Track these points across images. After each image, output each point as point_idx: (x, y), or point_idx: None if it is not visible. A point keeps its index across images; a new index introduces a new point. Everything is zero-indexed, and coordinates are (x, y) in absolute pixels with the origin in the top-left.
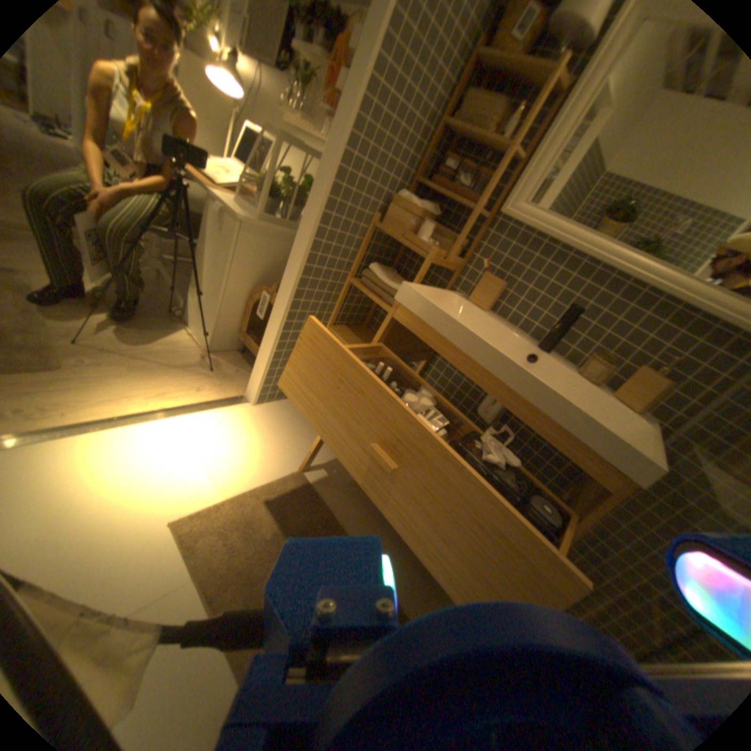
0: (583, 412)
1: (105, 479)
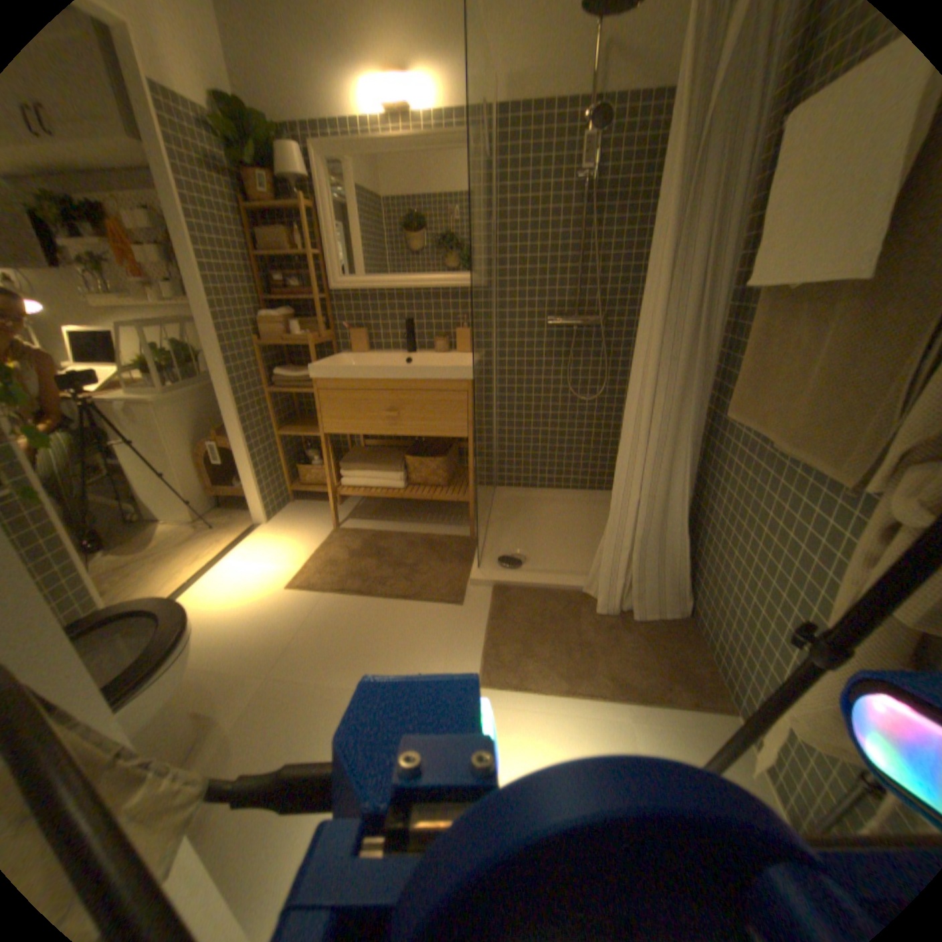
0: (433, 367)
1: (221, 600)
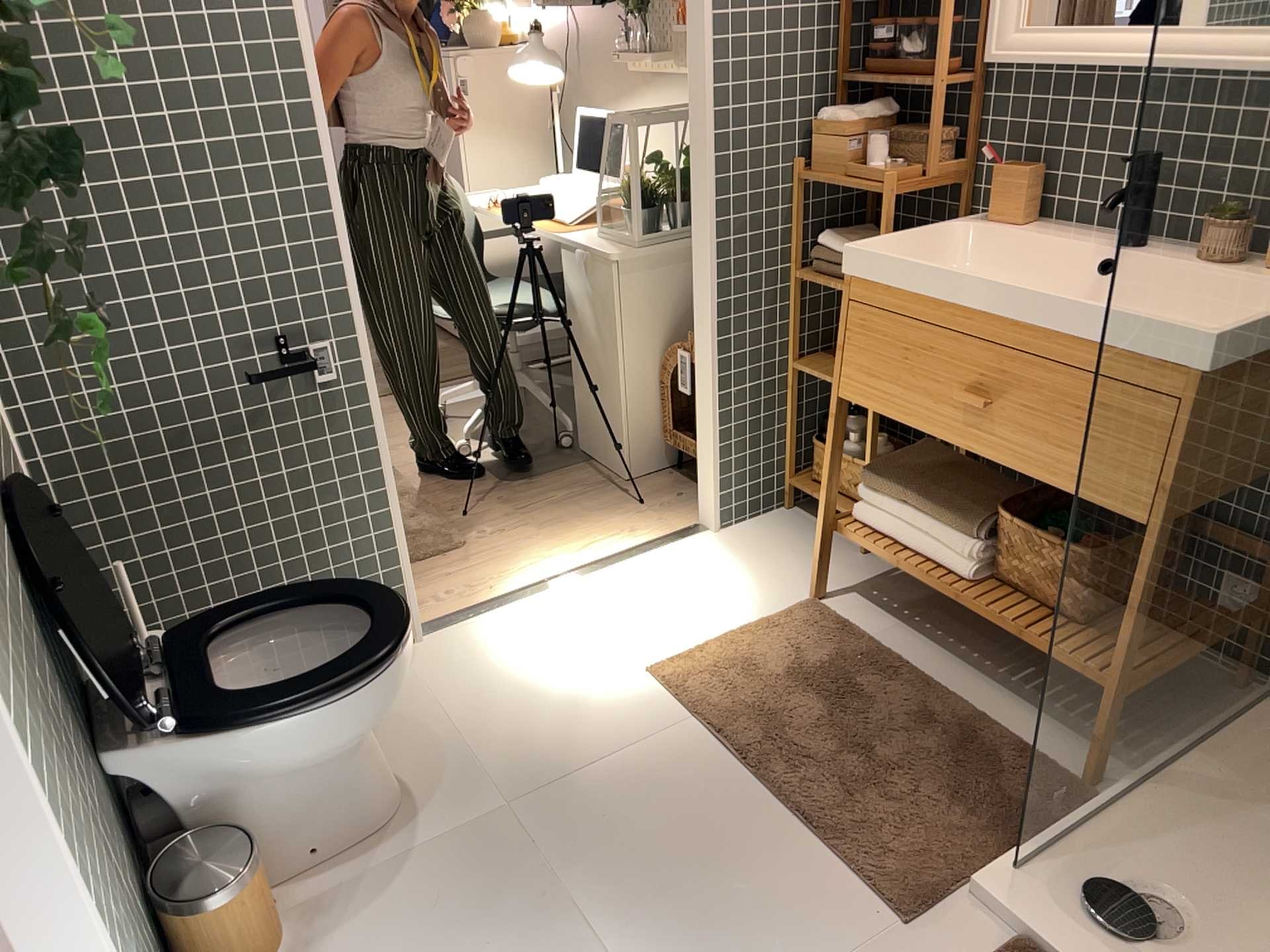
0: (1121, 312)
1: (560, 641)
